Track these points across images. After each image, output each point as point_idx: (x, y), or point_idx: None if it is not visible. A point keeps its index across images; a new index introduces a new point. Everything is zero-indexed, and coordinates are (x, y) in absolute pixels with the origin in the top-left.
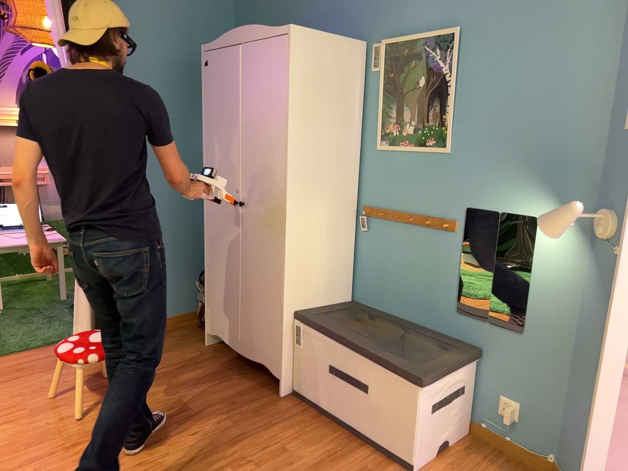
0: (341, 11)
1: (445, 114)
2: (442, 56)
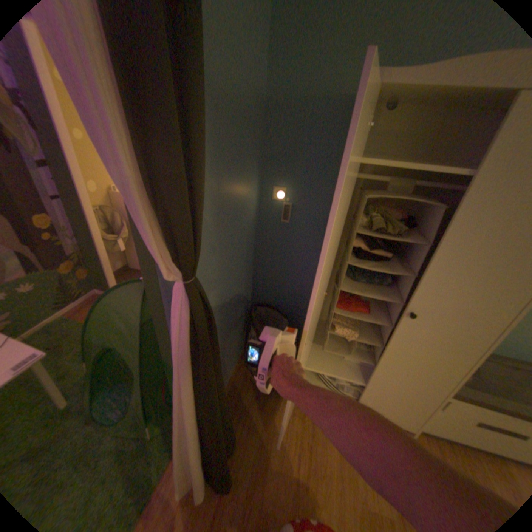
0: None
1: None
2: None
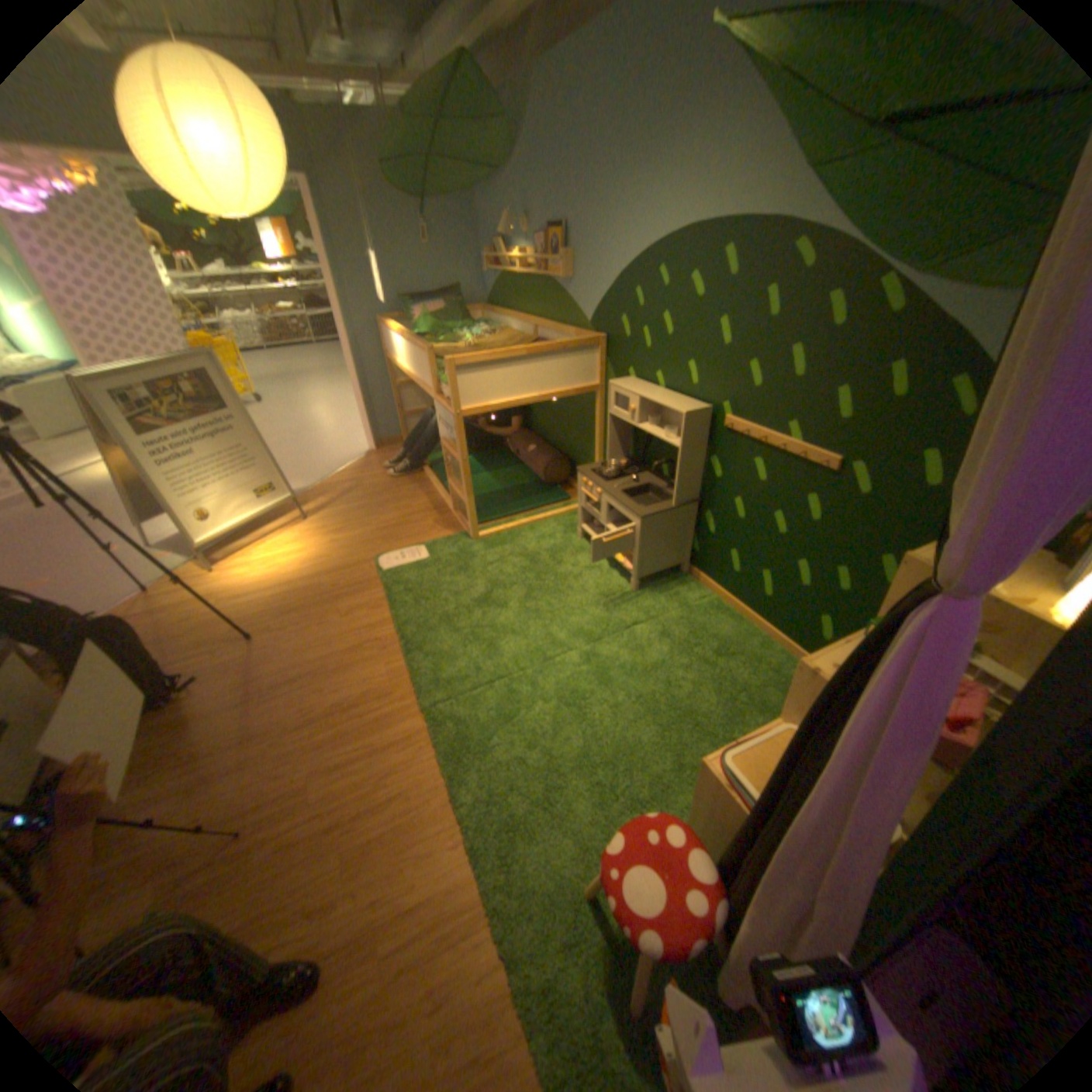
0: None
1: None
2: None
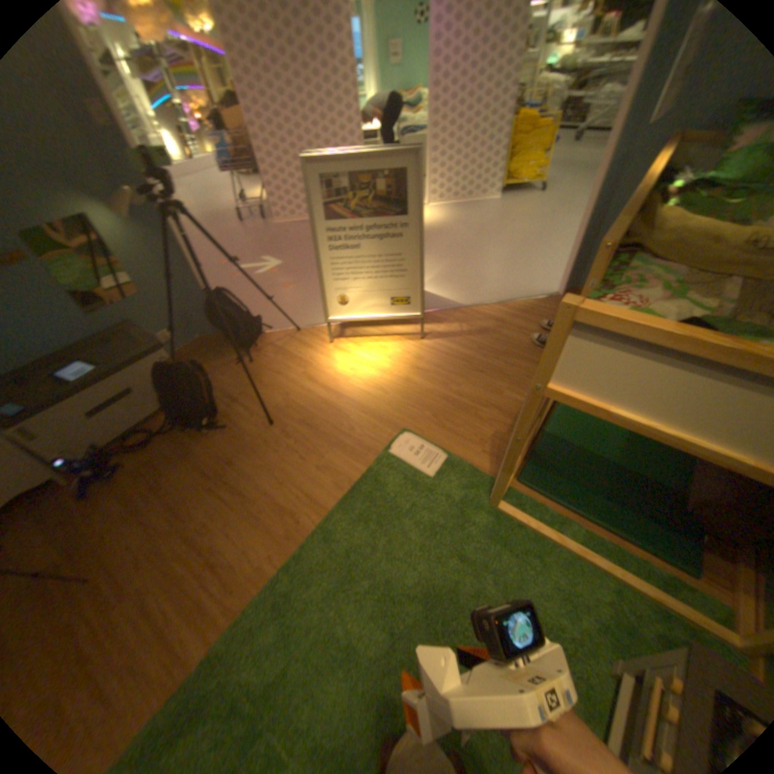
0: None
1: None
2: None
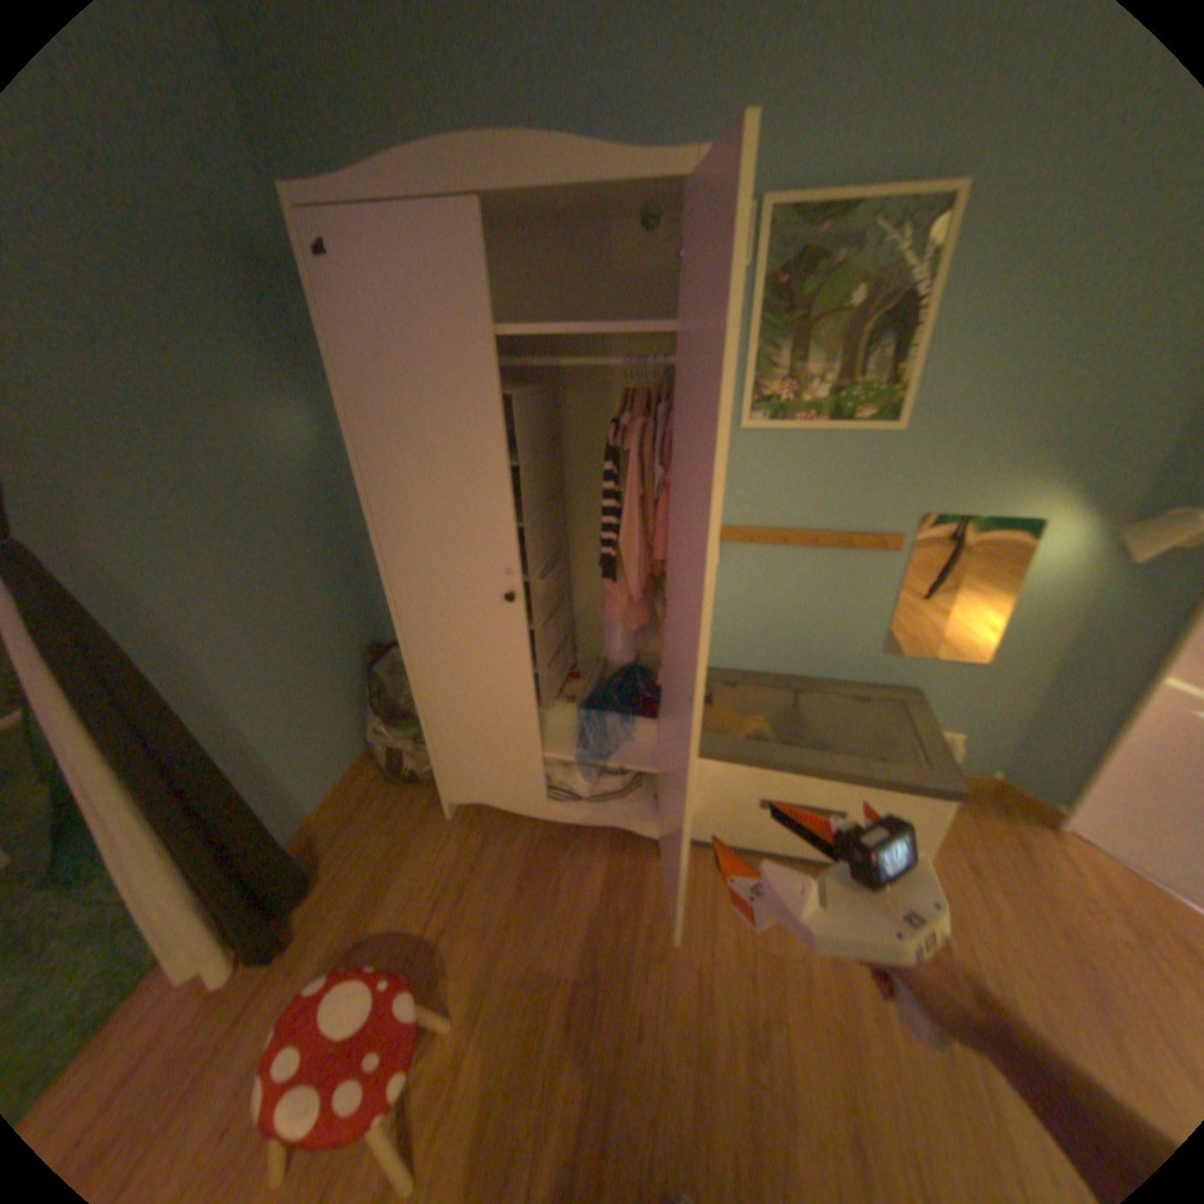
0: (632, 99)
1: (906, 359)
2: (918, 240)
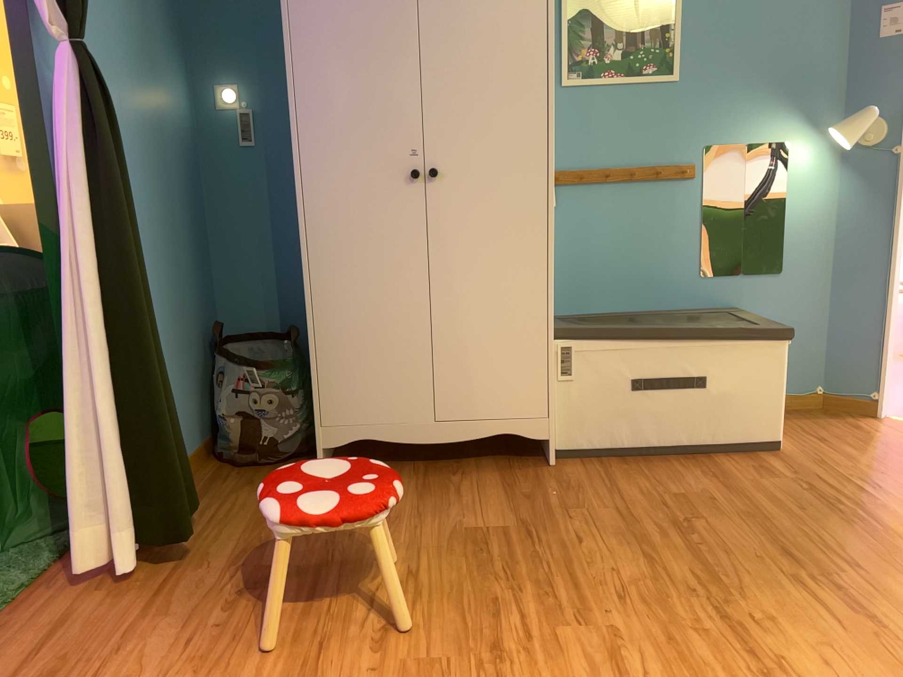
0: None
1: (668, 31)
2: None
